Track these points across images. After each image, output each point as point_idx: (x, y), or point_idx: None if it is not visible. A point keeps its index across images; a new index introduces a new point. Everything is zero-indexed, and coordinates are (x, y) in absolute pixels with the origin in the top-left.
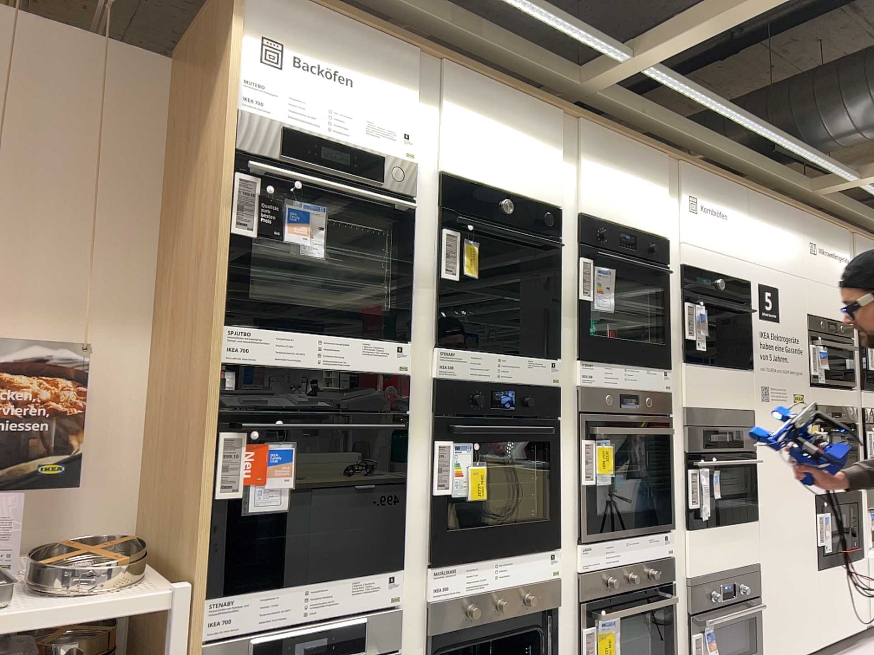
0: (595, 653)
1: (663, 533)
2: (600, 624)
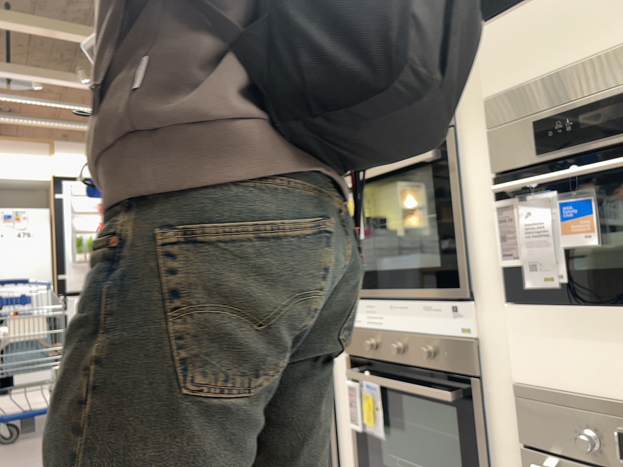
0: (363, 413)
1: (451, 303)
2: (366, 386)
